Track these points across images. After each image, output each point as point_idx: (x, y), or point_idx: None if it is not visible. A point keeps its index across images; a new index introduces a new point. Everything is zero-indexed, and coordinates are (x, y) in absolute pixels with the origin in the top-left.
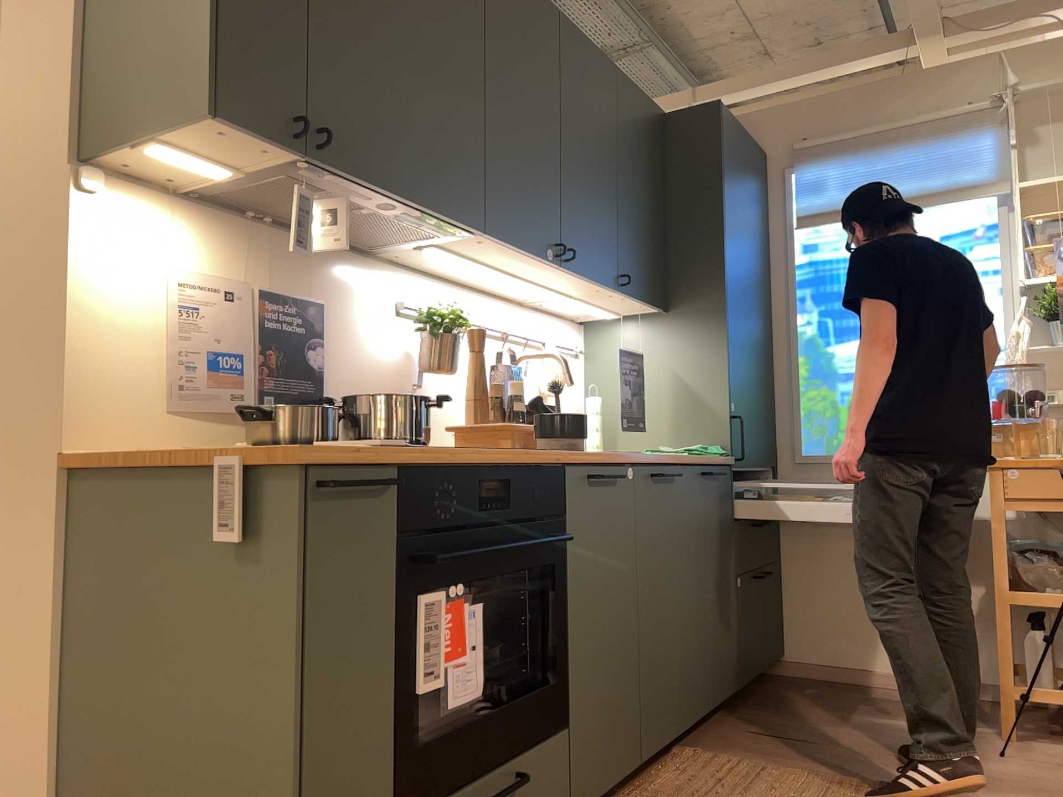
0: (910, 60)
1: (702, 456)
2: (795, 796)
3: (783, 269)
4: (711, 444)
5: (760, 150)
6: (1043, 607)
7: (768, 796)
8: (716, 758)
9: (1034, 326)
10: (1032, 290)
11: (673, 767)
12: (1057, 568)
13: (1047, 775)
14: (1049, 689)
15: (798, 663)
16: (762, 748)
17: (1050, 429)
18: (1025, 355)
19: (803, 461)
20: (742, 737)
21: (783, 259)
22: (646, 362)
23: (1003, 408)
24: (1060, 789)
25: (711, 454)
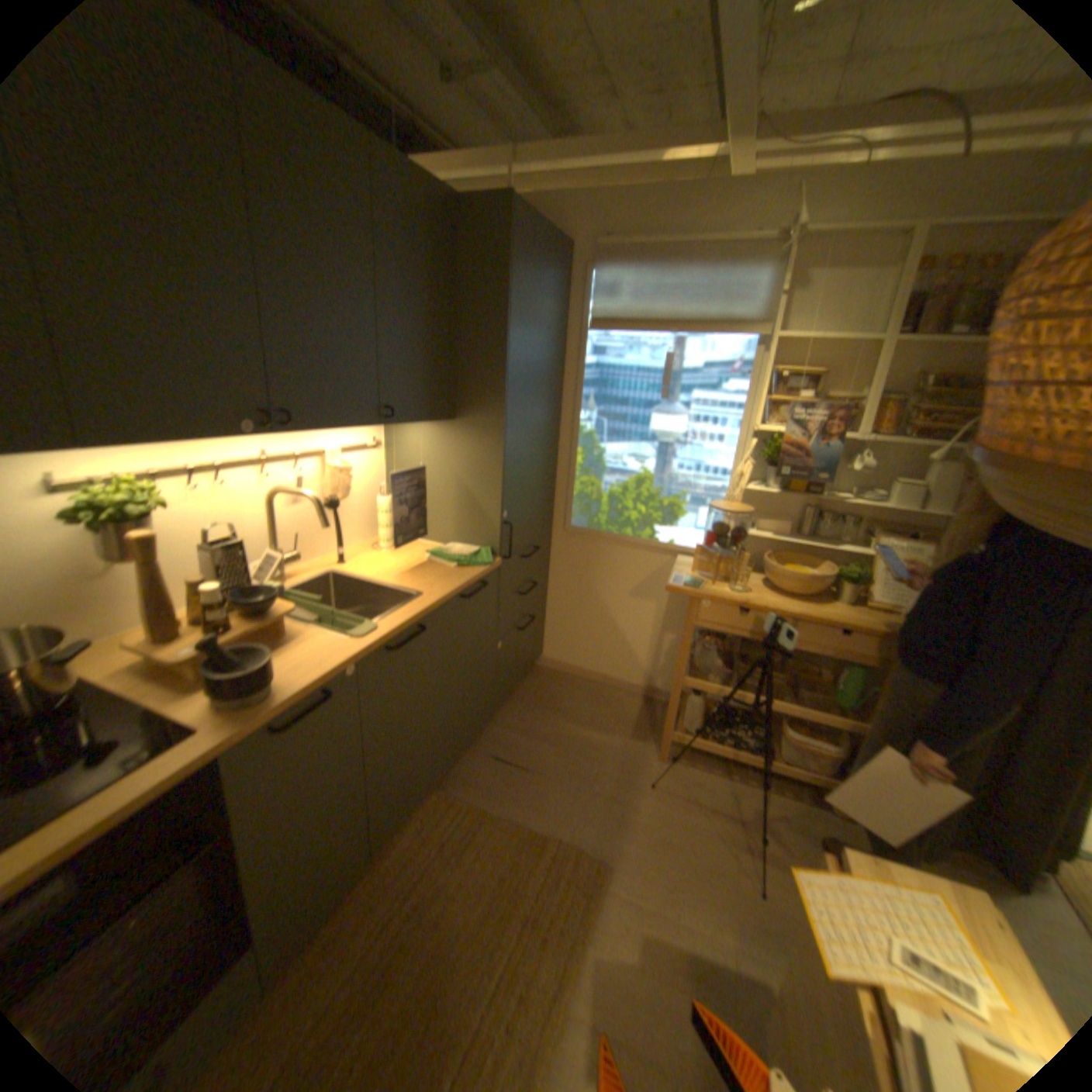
0: (723, 158)
1: (468, 567)
2: (490, 870)
3: (575, 367)
4: (483, 545)
5: (569, 236)
6: (703, 692)
7: (470, 873)
8: (450, 807)
9: (758, 459)
10: (765, 429)
11: (412, 826)
12: (721, 664)
13: (674, 815)
14: (694, 733)
15: (550, 661)
16: (491, 785)
17: (745, 562)
18: (745, 482)
19: (569, 531)
20: (482, 767)
21: (576, 356)
22: (434, 462)
23: (716, 536)
24: (677, 839)
25: (477, 565)
